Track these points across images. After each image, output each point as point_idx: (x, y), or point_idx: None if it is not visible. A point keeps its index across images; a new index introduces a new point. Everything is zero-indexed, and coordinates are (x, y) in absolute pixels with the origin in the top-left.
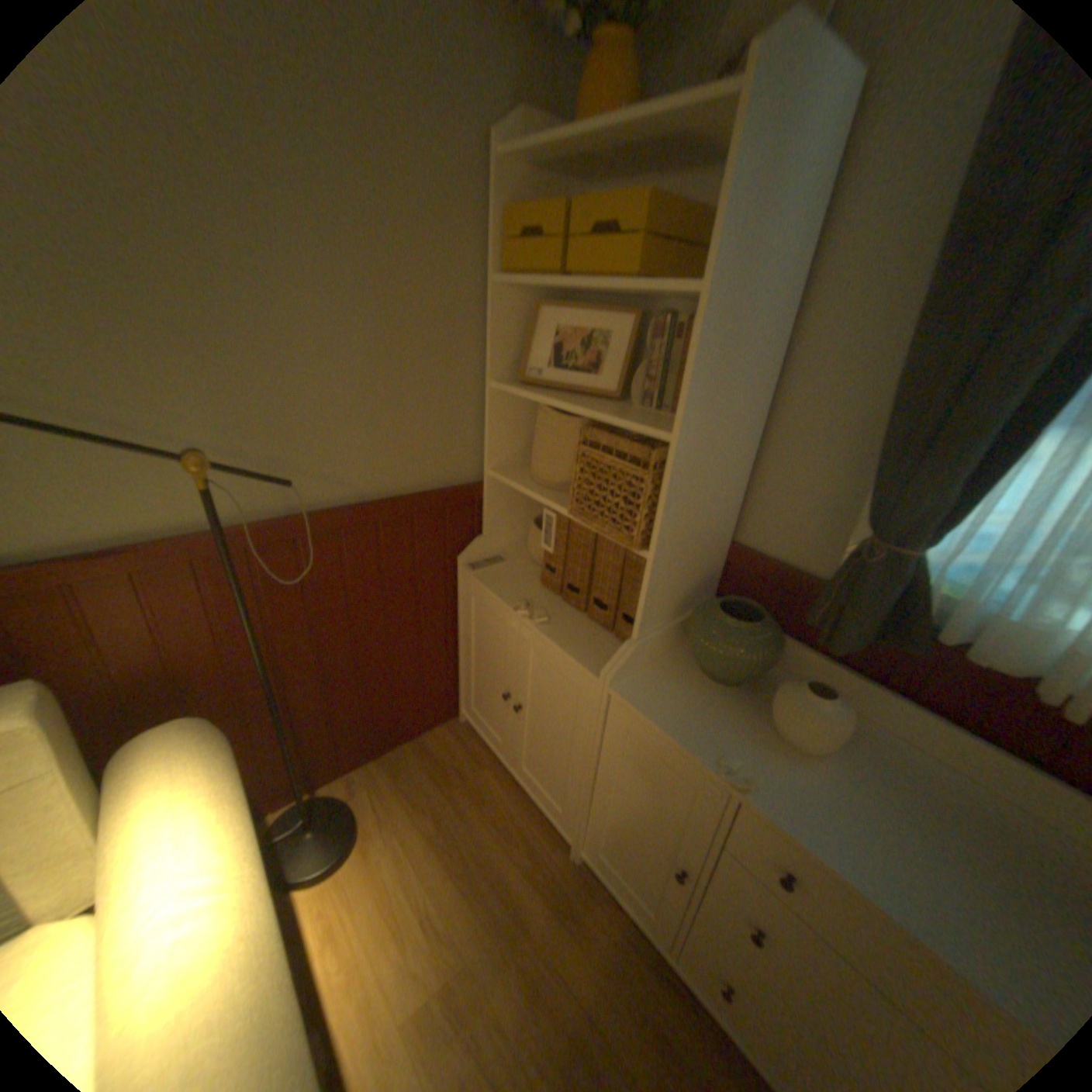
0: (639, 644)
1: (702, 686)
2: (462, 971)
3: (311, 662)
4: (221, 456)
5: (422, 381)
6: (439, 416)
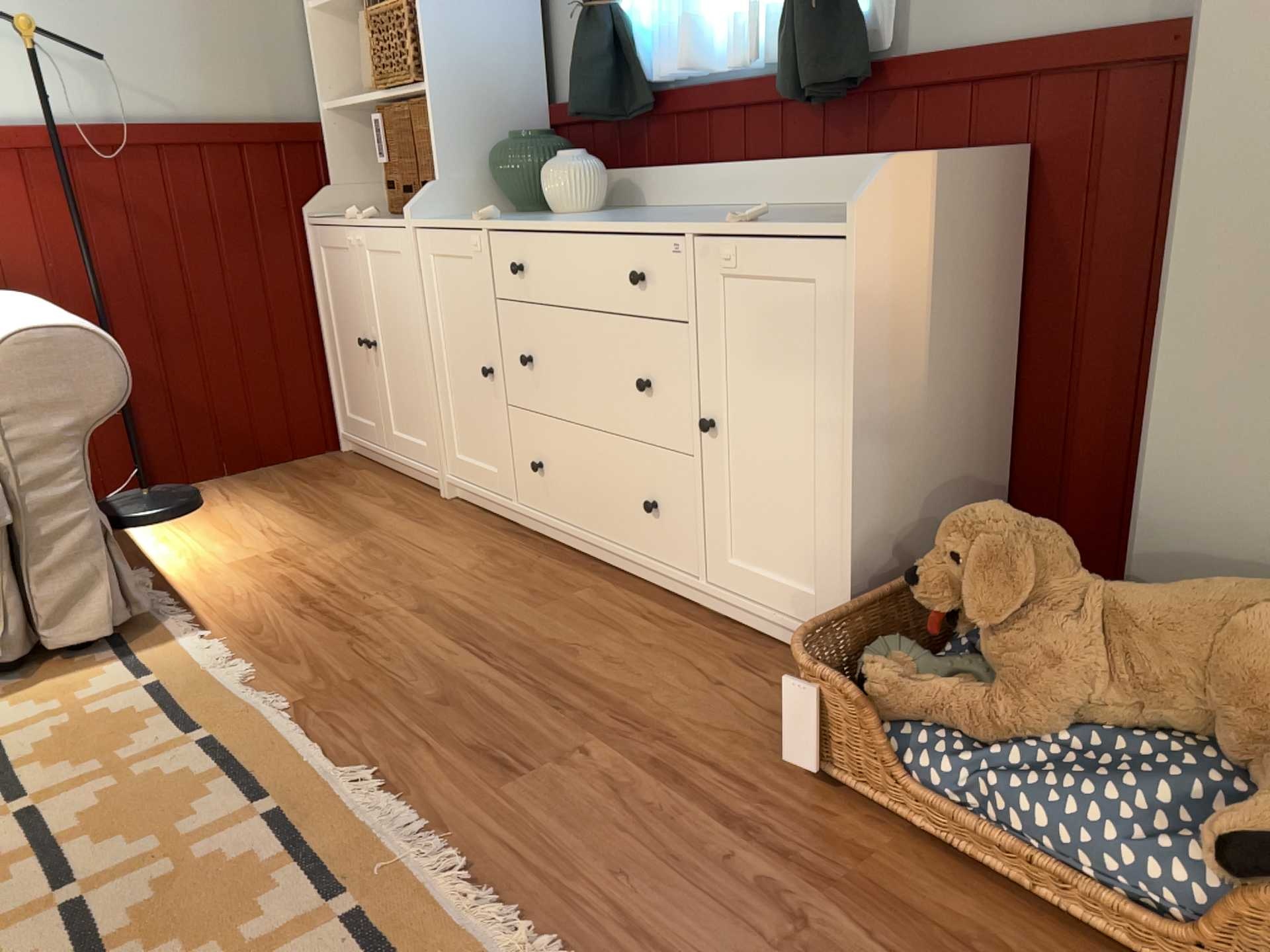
0: (437, 183)
1: (503, 215)
2: (298, 543)
3: (143, 306)
4: (47, 60)
5: (235, 7)
6: (258, 46)
